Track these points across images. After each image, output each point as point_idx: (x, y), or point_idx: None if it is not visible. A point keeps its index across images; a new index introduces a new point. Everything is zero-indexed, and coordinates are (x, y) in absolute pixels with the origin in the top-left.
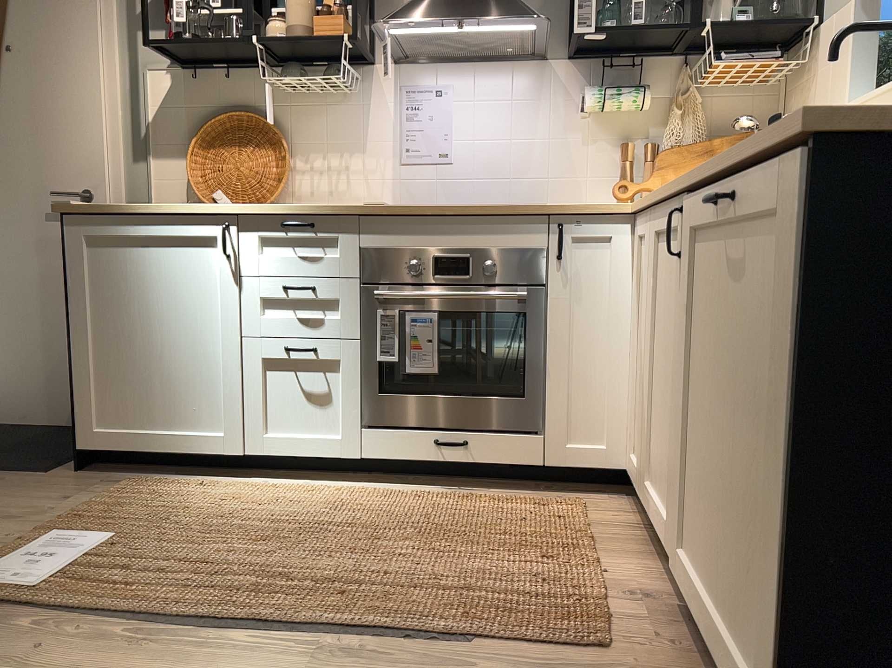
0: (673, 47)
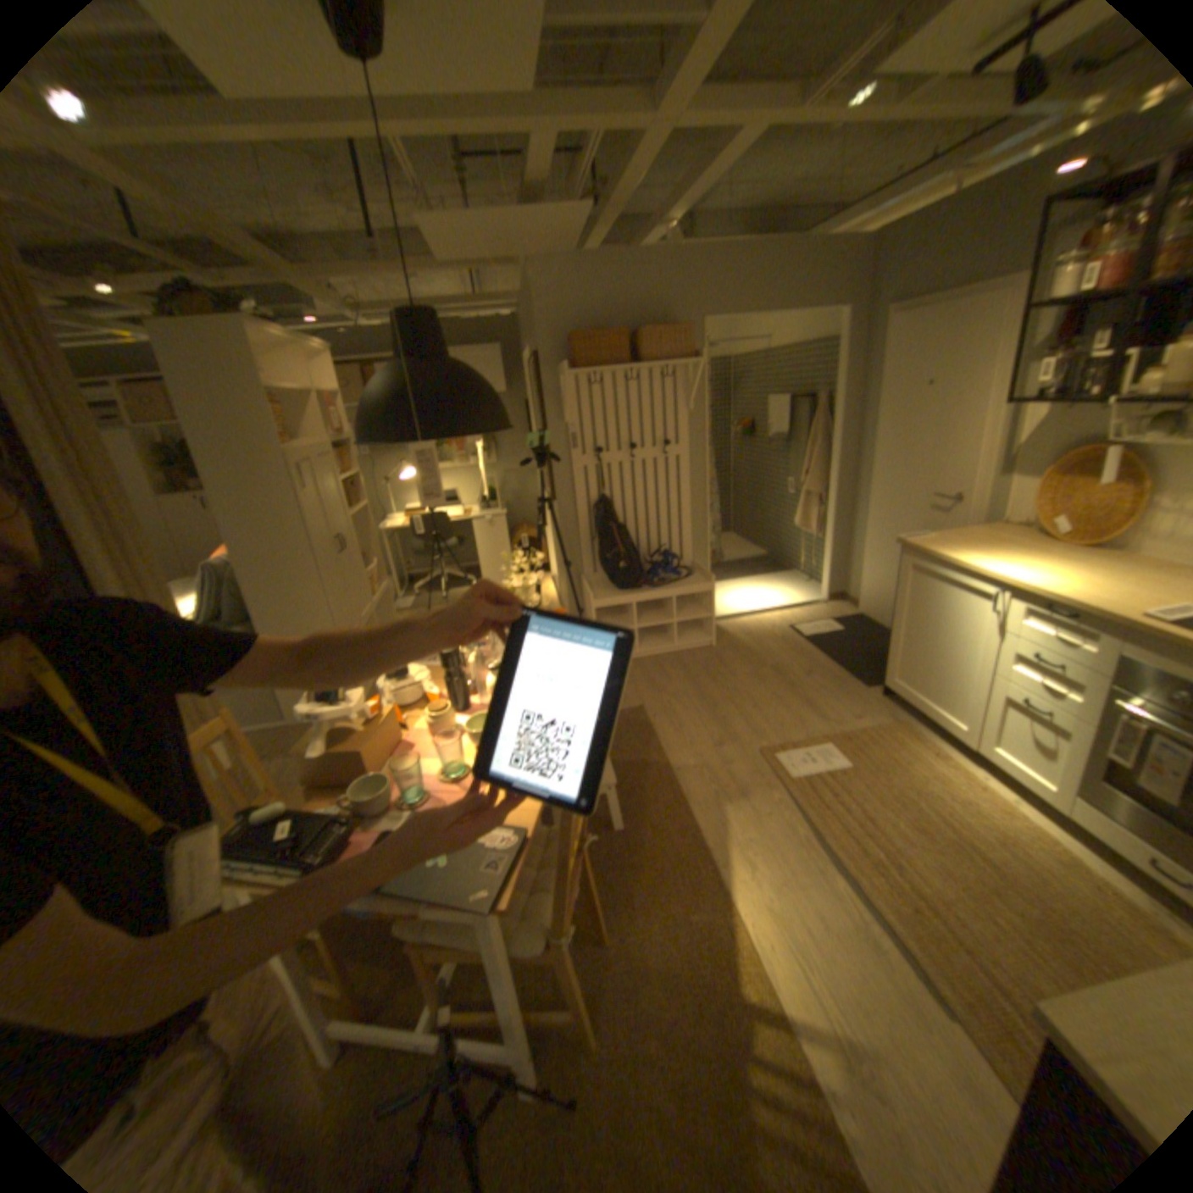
0: None
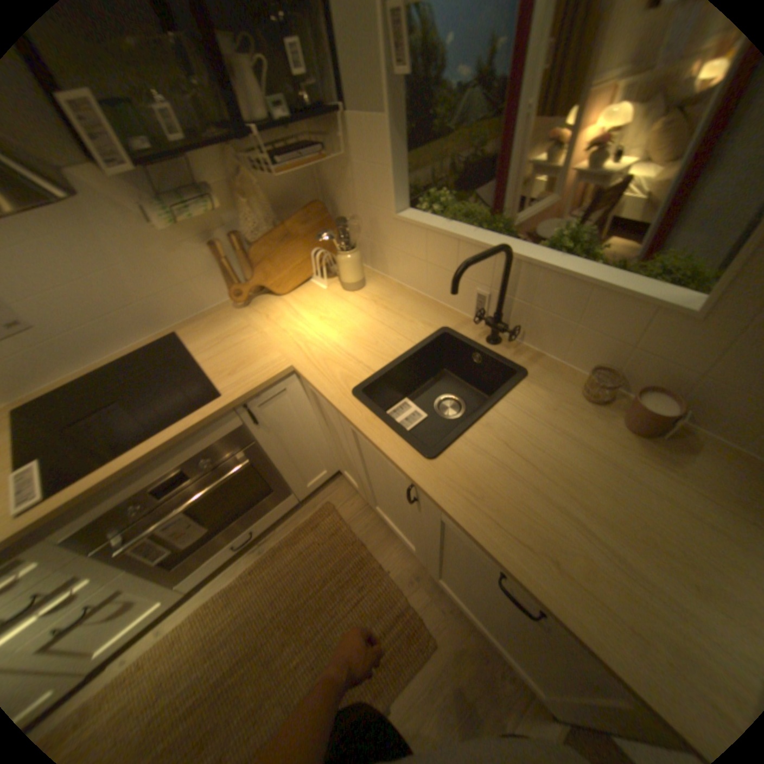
0: (214, 129)
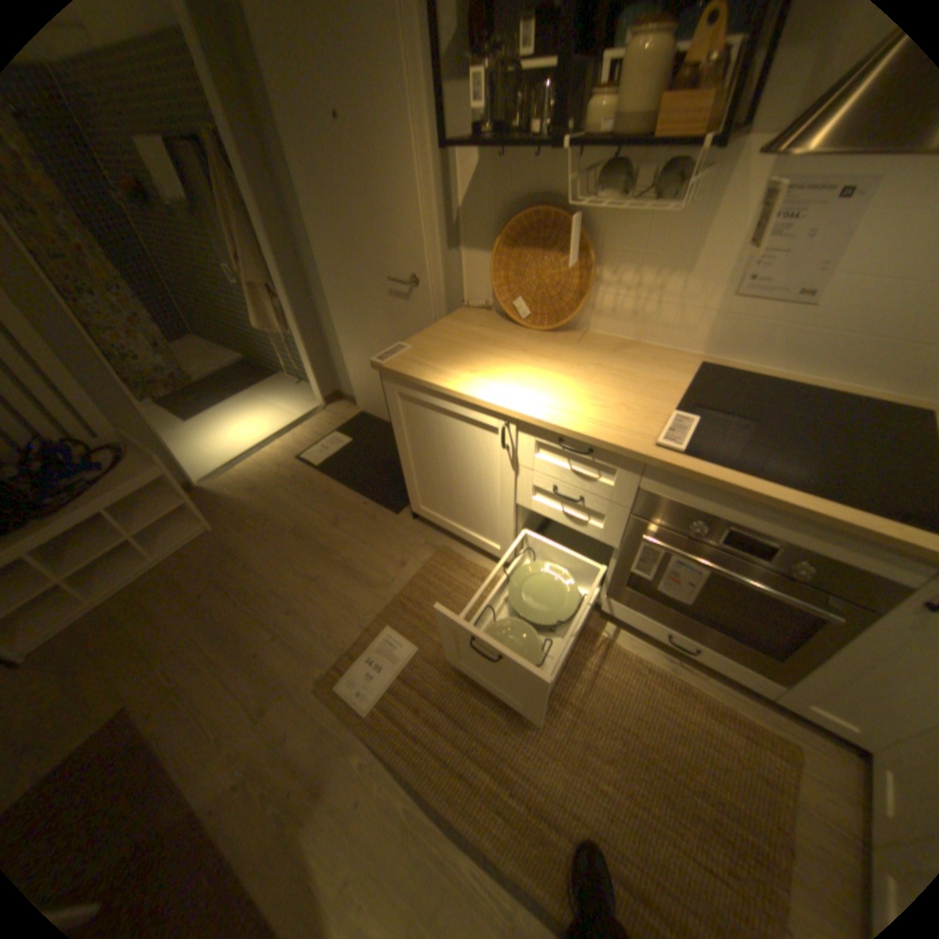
0: None
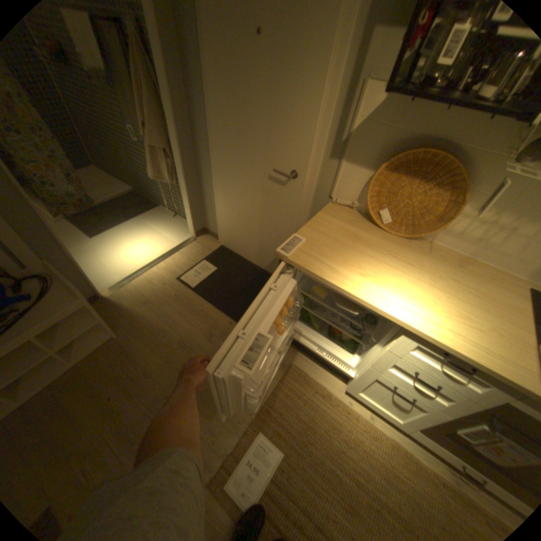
0: None
